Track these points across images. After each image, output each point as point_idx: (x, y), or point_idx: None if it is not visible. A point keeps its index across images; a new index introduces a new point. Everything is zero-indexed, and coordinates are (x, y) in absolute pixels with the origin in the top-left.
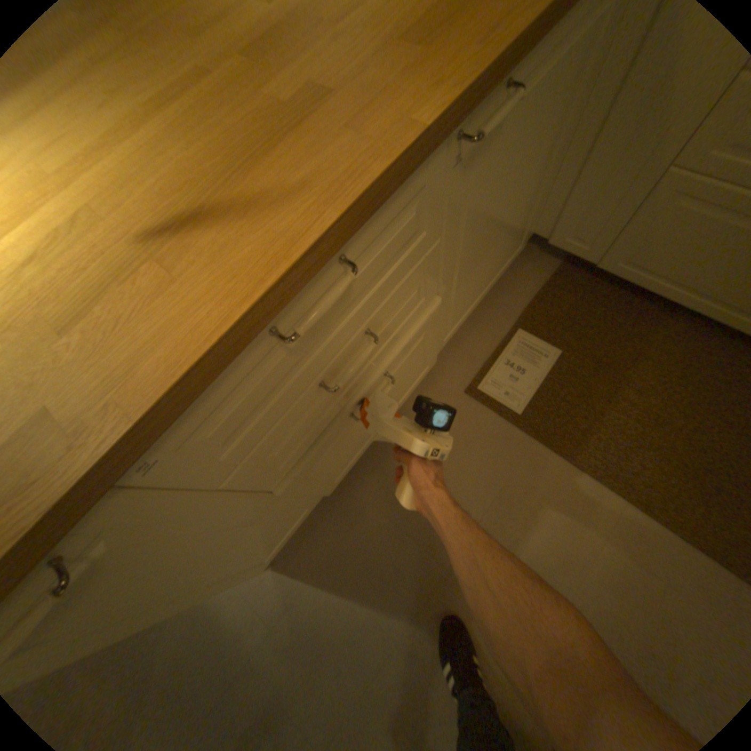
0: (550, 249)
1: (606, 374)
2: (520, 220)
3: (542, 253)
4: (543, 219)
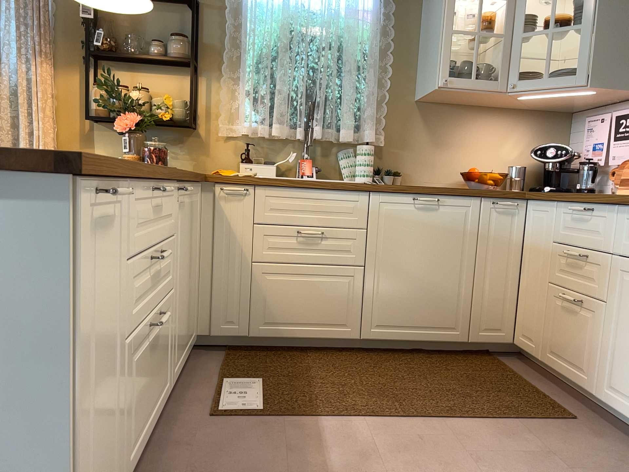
0: (212, 349)
1: (296, 380)
2: (191, 294)
3: (209, 351)
4: (200, 320)
